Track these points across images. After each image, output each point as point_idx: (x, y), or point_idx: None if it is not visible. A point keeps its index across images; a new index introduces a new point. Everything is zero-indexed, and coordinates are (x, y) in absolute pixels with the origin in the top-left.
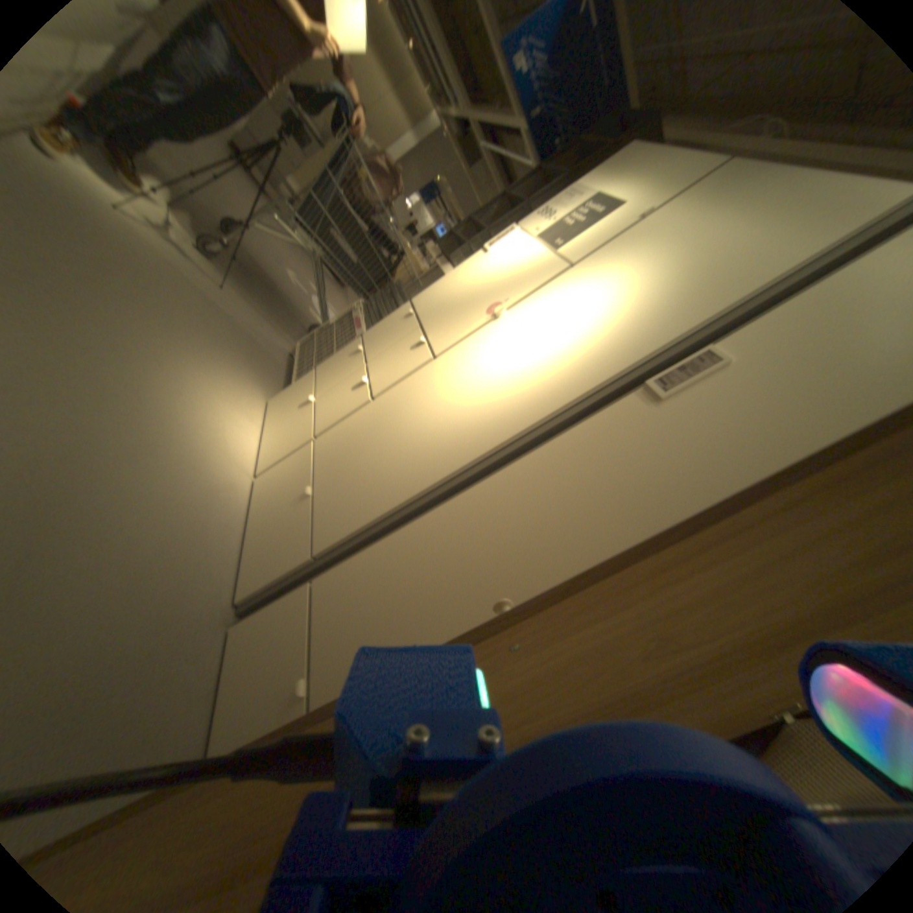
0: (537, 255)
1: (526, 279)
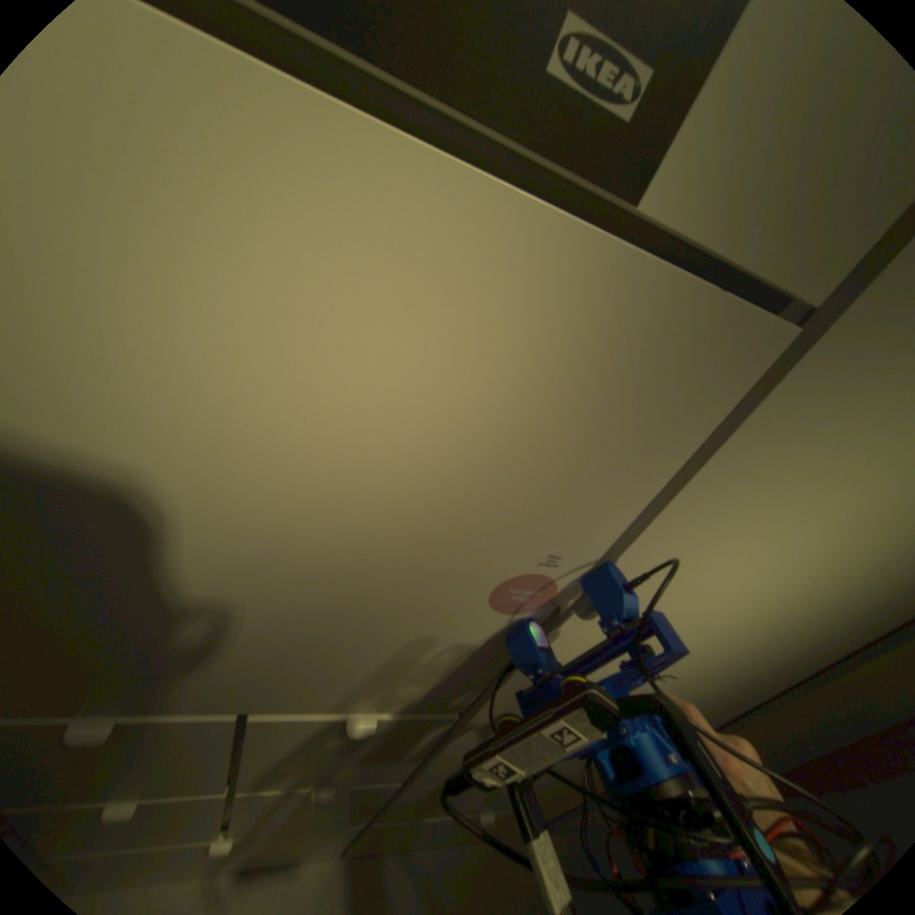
0: (476, 222)
1: (561, 436)
